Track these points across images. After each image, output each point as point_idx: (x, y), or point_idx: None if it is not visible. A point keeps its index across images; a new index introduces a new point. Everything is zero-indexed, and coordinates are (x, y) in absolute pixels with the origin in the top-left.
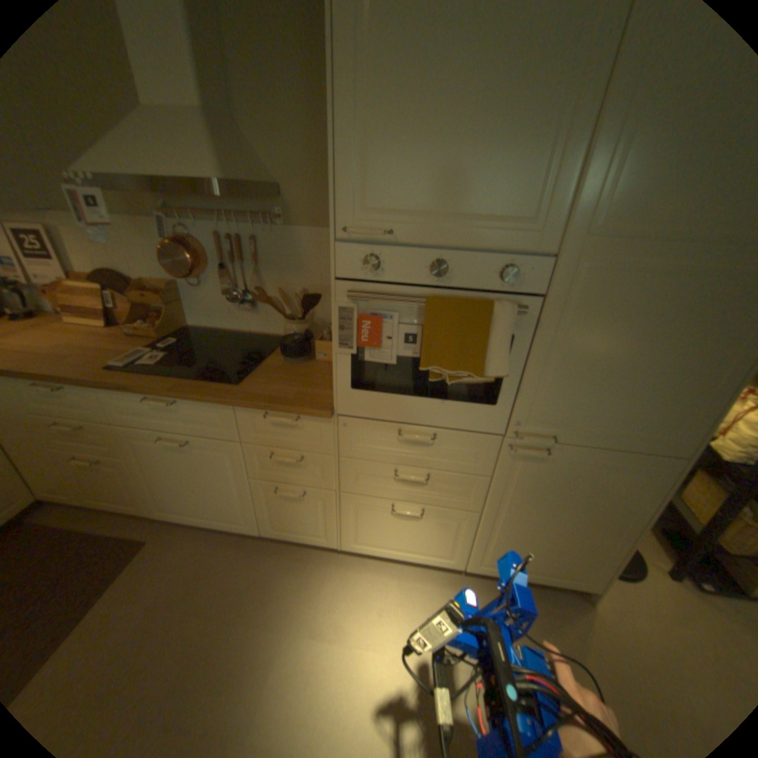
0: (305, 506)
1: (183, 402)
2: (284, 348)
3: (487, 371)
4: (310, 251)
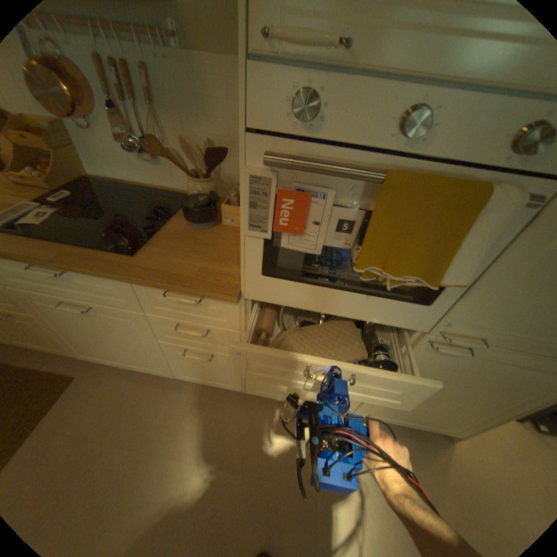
0: (213, 364)
1: (72, 273)
2: (186, 211)
3: (446, 279)
4: (214, 88)
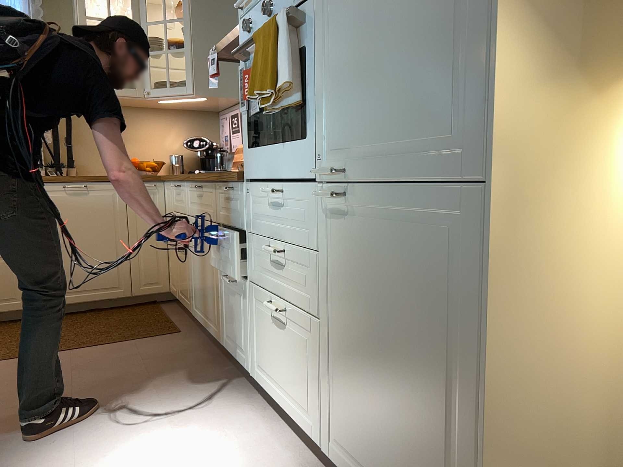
0: (237, 304)
1: (203, 186)
2: None
3: (277, 83)
4: None
